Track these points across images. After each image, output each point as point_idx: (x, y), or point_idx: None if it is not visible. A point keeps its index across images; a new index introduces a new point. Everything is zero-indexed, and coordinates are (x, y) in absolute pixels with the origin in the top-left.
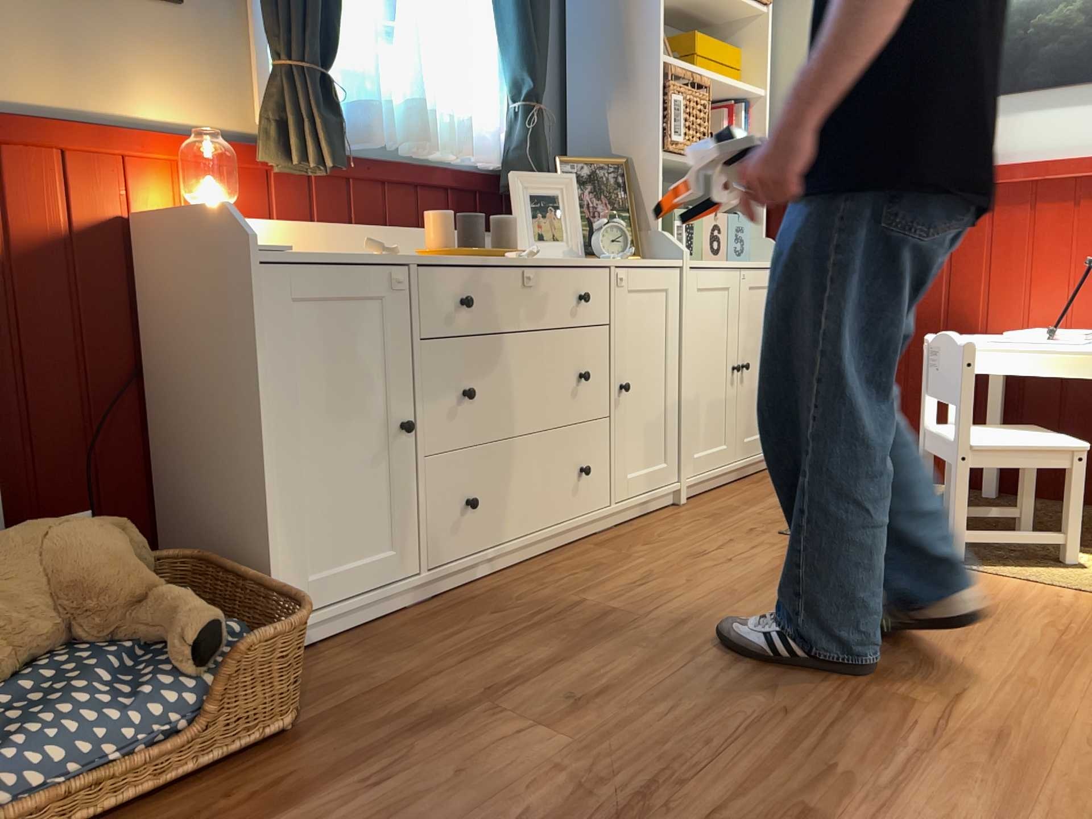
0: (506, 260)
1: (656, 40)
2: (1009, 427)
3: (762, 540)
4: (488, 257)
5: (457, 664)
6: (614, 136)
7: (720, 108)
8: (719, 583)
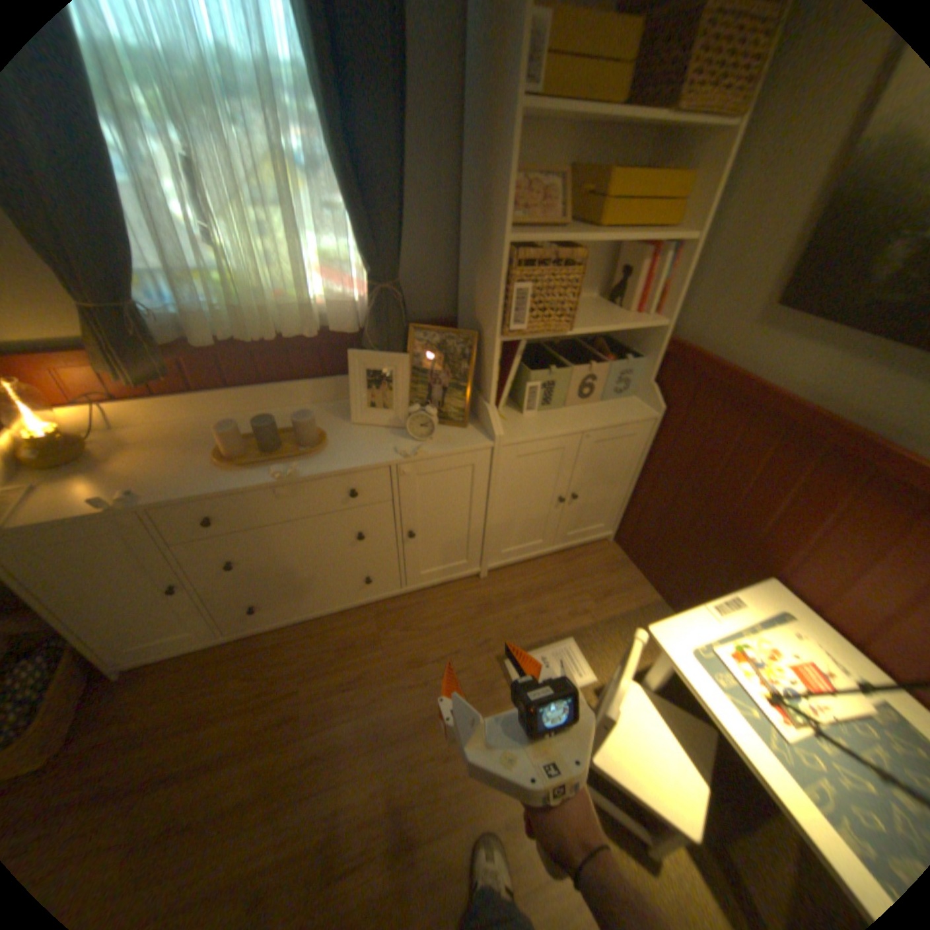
0: (260, 482)
1: (504, 220)
2: (685, 729)
3: (474, 664)
4: (259, 468)
5: (172, 734)
6: (477, 302)
7: (650, 242)
8: (386, 715)
